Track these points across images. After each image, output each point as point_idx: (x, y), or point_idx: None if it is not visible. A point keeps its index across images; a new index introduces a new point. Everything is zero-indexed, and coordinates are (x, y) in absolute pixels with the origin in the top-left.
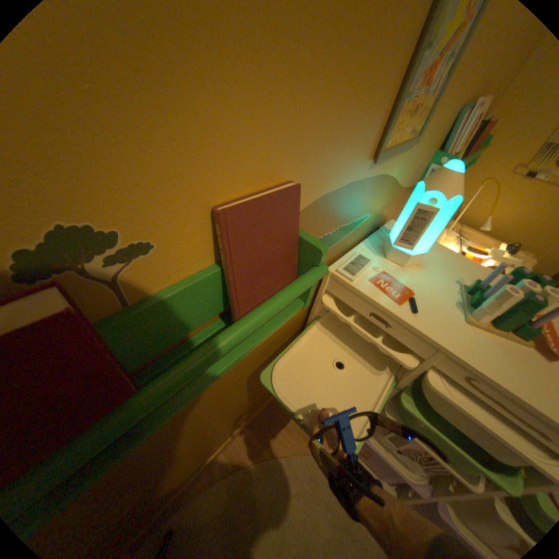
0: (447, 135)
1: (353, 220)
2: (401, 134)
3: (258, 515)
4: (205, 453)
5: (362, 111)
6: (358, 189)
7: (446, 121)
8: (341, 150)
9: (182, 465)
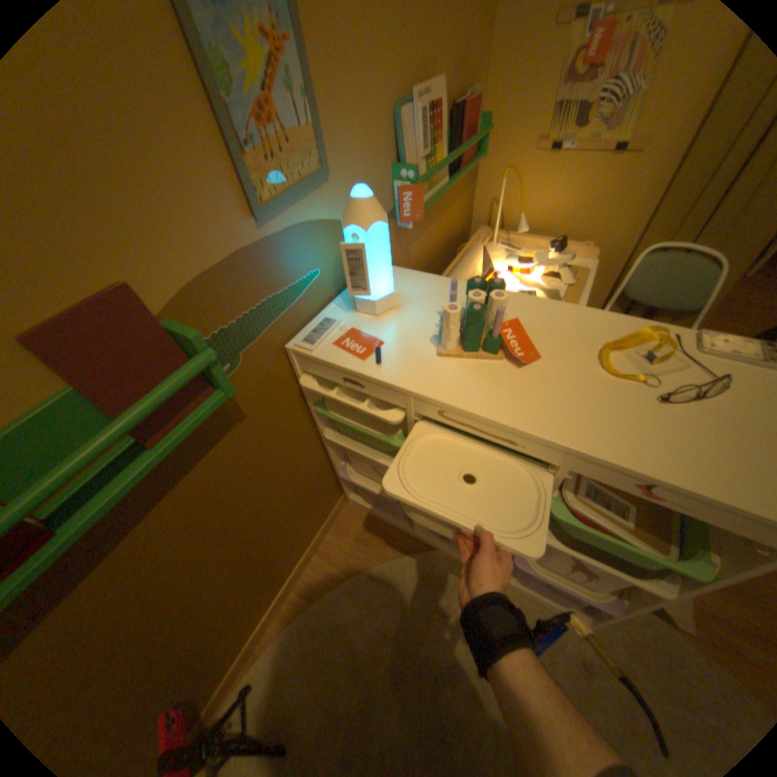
0: (396, 143)
1: (288, 285)
2: (278, 181)
3: (344, 639)
4: (258, 594)
5: (176, 187)
6: (258, 253)
7: (370, 133)
8: (179, 230)
9: (221, 611)
